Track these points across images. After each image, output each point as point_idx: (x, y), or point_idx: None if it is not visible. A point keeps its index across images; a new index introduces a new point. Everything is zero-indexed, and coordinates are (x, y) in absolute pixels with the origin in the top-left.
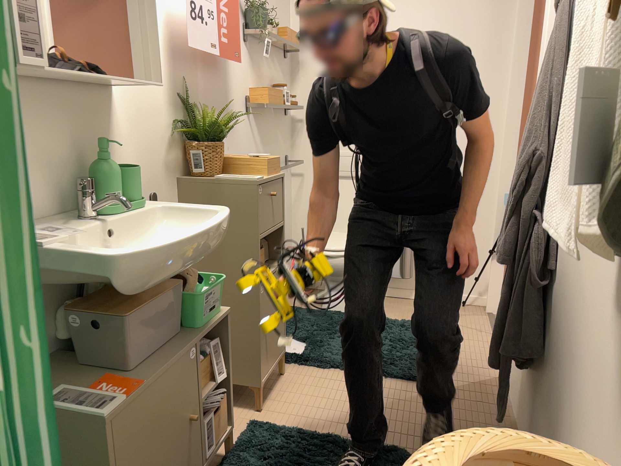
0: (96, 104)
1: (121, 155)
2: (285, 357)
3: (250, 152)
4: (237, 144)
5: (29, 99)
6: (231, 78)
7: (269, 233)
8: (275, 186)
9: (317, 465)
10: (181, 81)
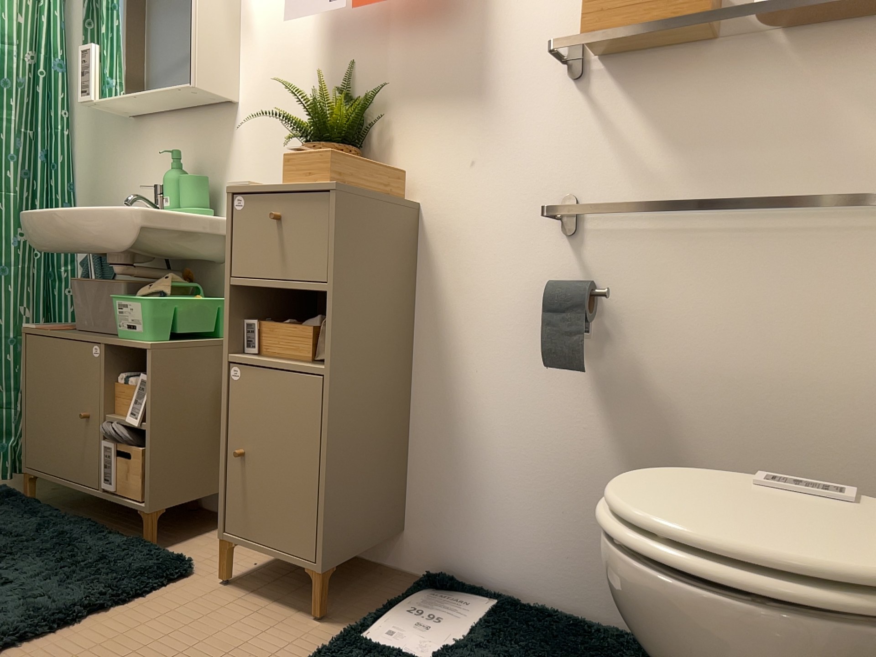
0: (222, 125)
1: (242, 173)
2: (370, 611)
3: (573, 172)
4: (507, 153)
5: (173, 131)
6: (496, 24)
7: (265, 286)
8: (295, 207)
9: (37, 579)
10: (345, 71)
